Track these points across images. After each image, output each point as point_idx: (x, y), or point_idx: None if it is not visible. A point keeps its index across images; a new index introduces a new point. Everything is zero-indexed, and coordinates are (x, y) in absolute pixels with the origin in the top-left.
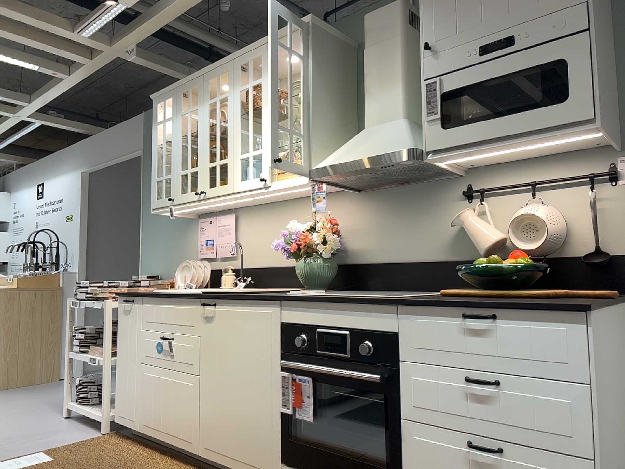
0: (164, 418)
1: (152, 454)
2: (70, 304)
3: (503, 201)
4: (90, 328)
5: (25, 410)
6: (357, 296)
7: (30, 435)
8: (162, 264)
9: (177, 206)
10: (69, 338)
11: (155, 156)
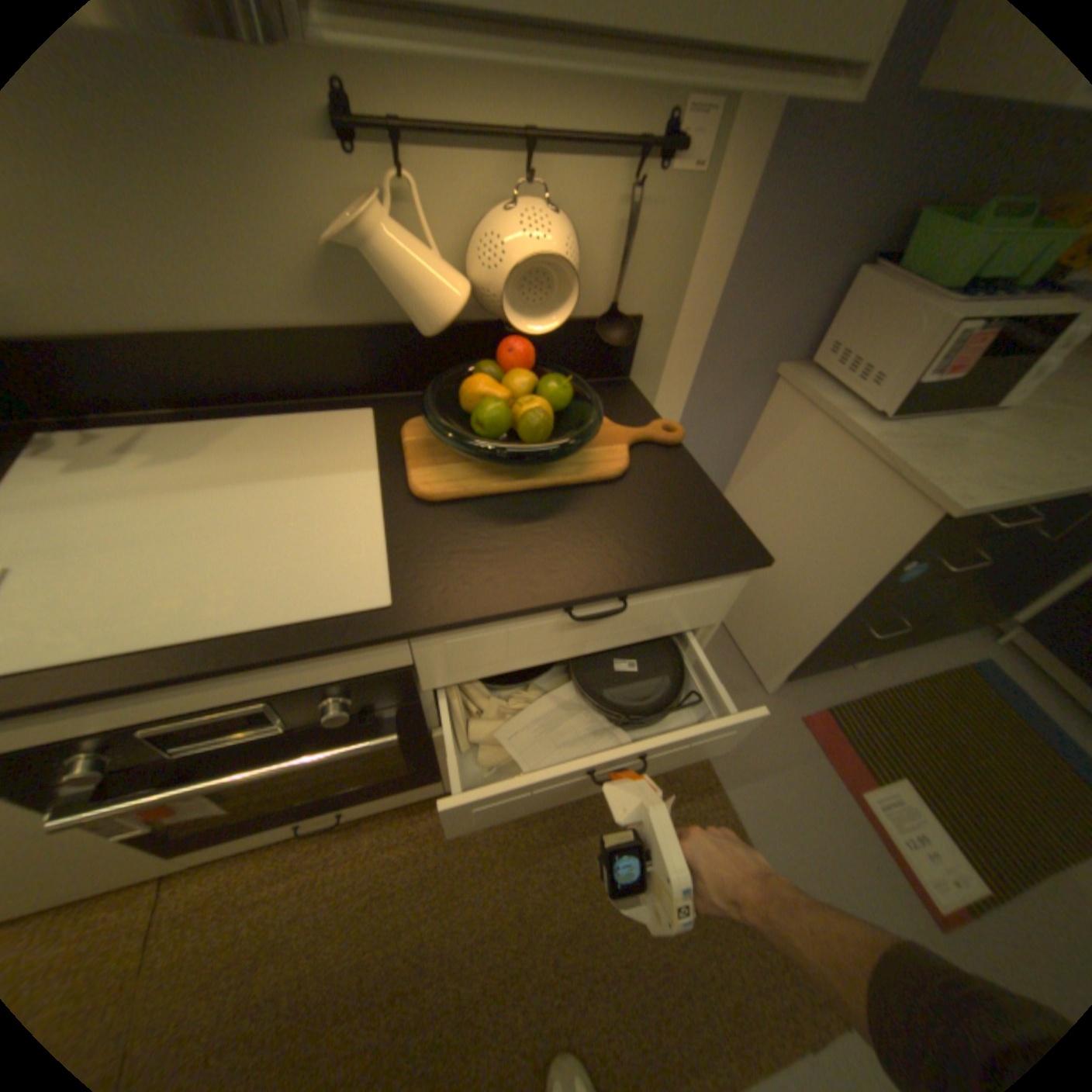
0: None
1: None
2: None
3: (445, 168)
4: None
5: None
6: (239, 626)
7: None
8: None
9: None
10: None
11: None
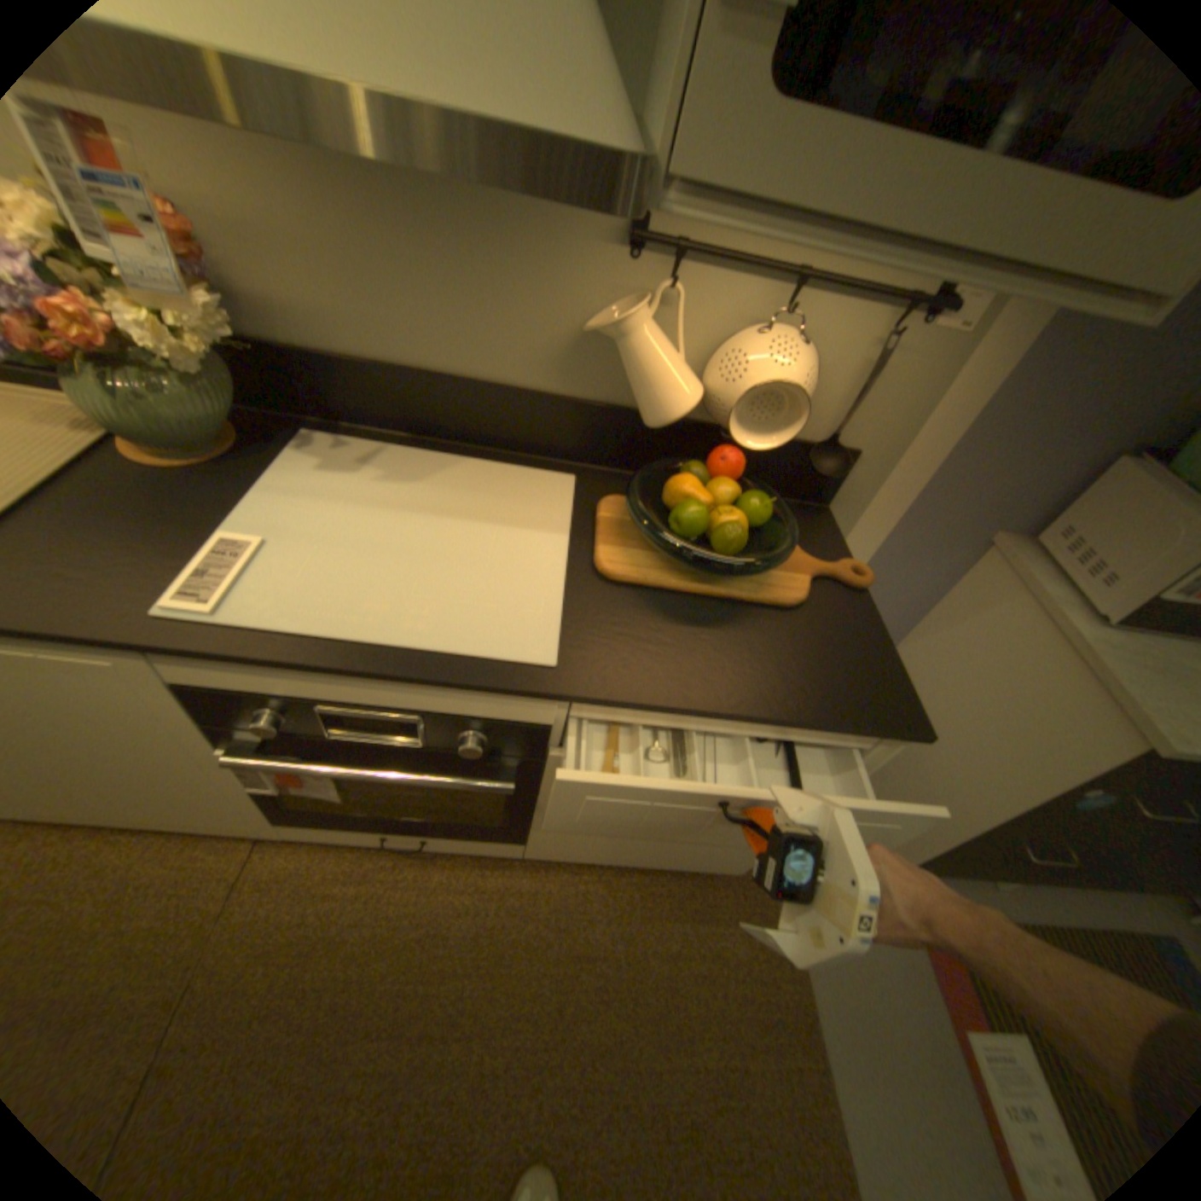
0: None
1: None
2: None
3: (714, 284)
4: None
5: None
6: (427, 644)
7: None
8: None
9: None
10: None
11: None
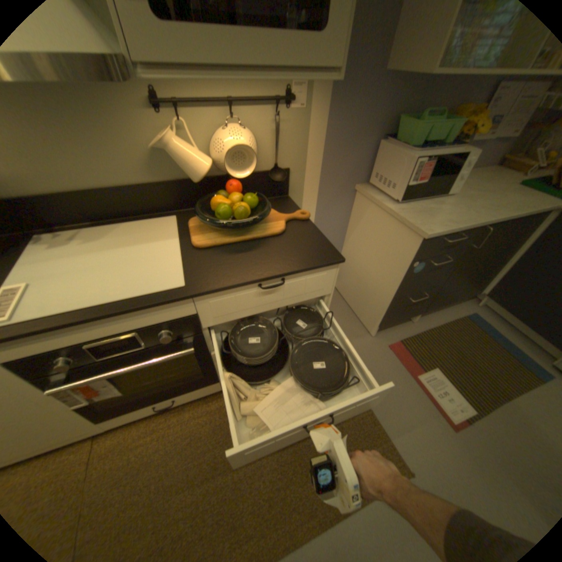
0: None
1: None
2: None
3: (197, 115)
4: None
5: None
6: (123, 296)
7: None
8: None
9: None
10: None
11: None
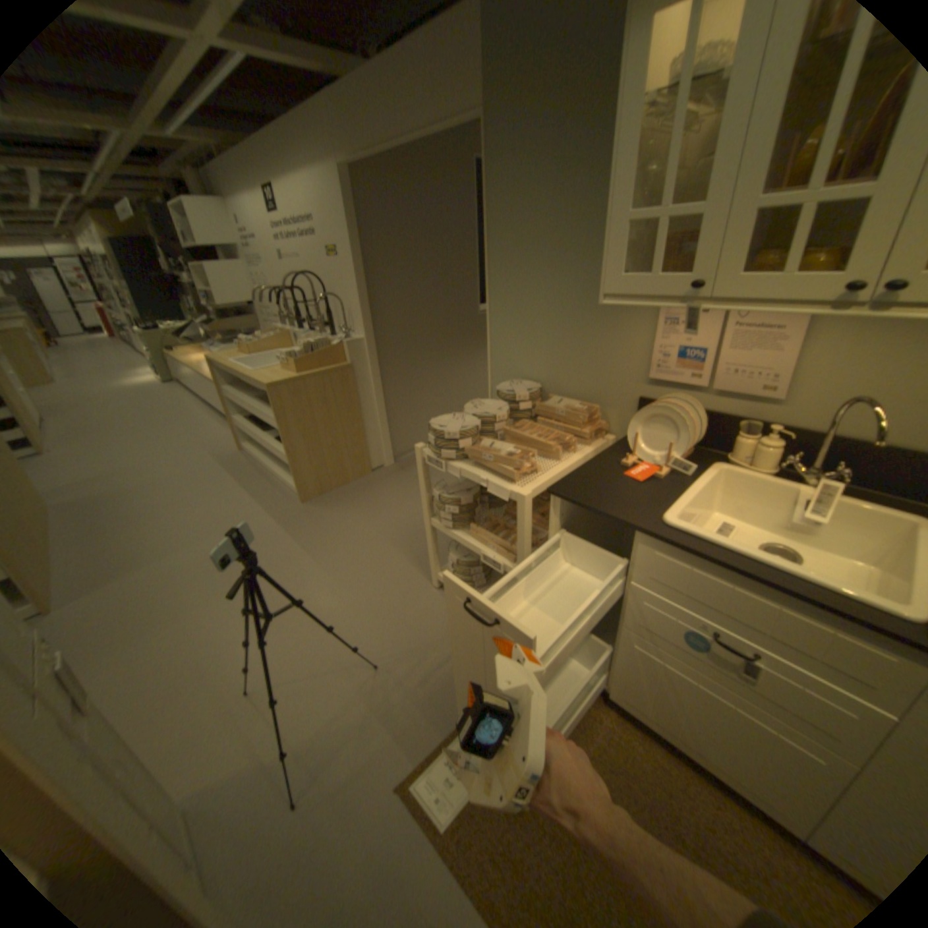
0: (695, 735)
1: (650, 748)
2: (420, 456)
3: None
4: (461, 493)
5: (373, 562)
6: None
7: (418, 647)
8: (541, 366)
9: (715, 302)
10: (426, 502)
11: (627, 135)
